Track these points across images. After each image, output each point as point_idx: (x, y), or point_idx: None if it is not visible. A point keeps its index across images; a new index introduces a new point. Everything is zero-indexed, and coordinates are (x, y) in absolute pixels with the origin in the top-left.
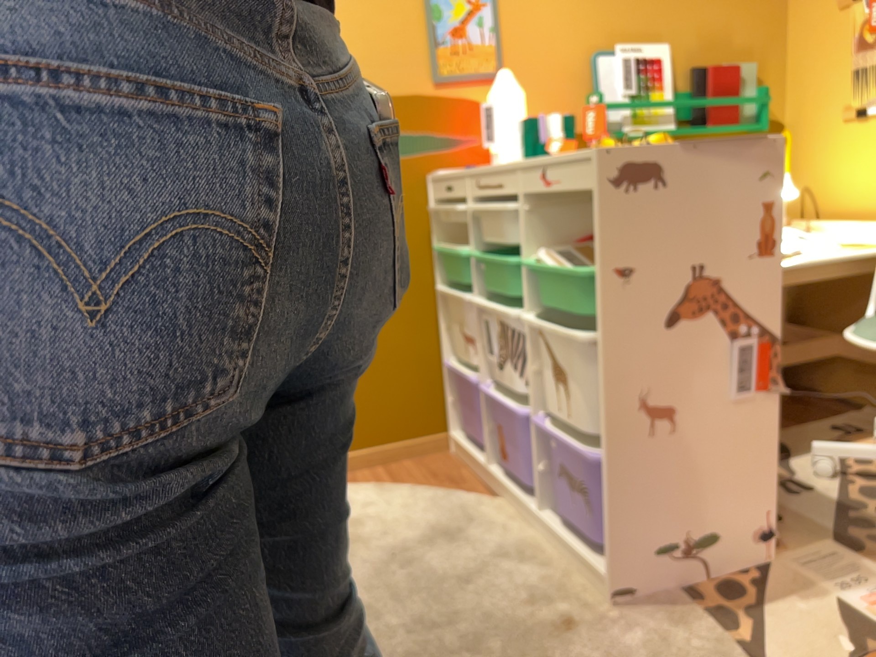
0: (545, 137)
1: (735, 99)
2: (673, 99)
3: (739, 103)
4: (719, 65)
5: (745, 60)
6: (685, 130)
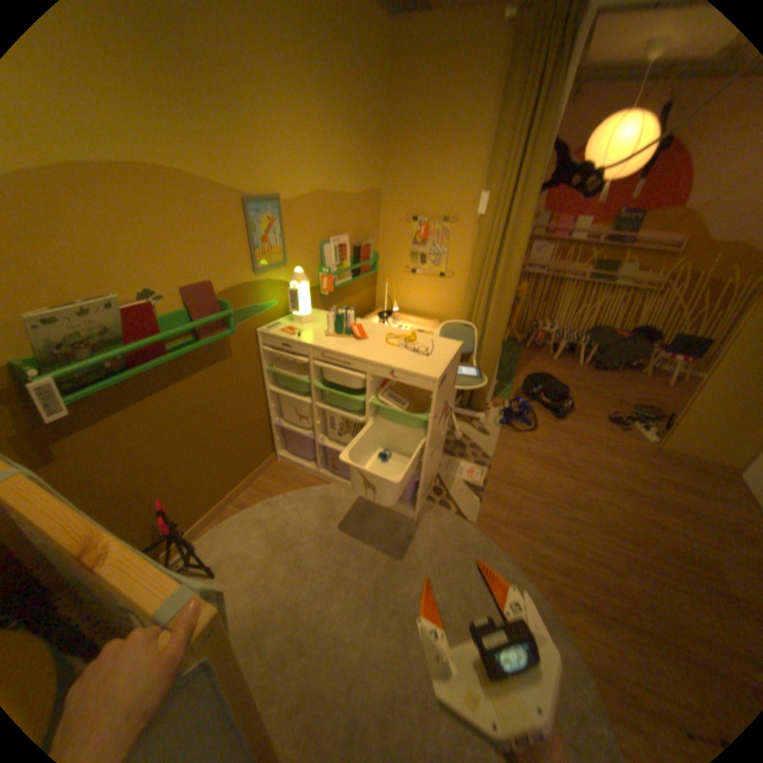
0: (344, 322)
1: (370, 262)
2: (350, 265)
3: (369, 262)
4: (365, 246)
5: (368, 239)
6: (355, 280)
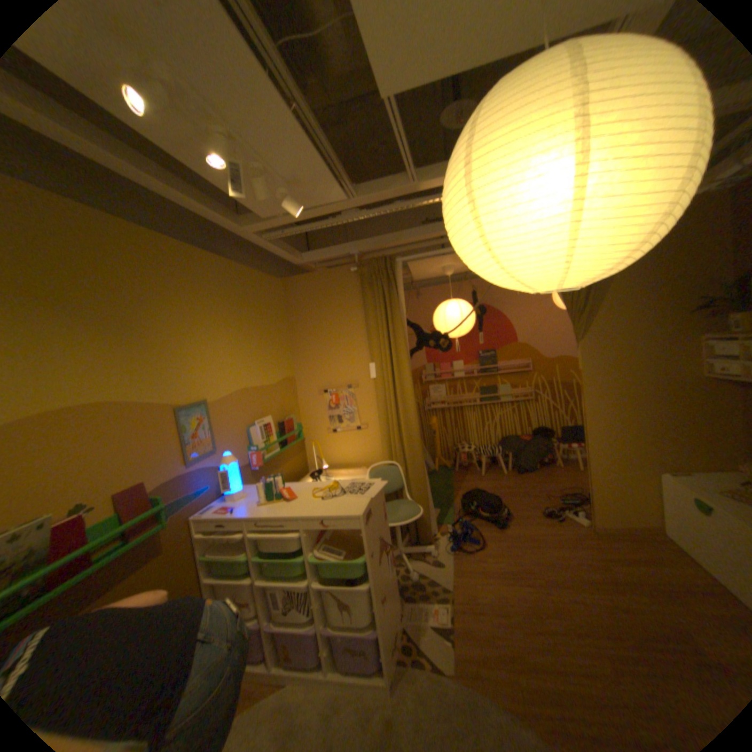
0: (274, 488)
1: (295, 432)
2: (276, 438)
3: (294, 432)
4: (287, 420)
5: (290, 414)
6: (283, 449)
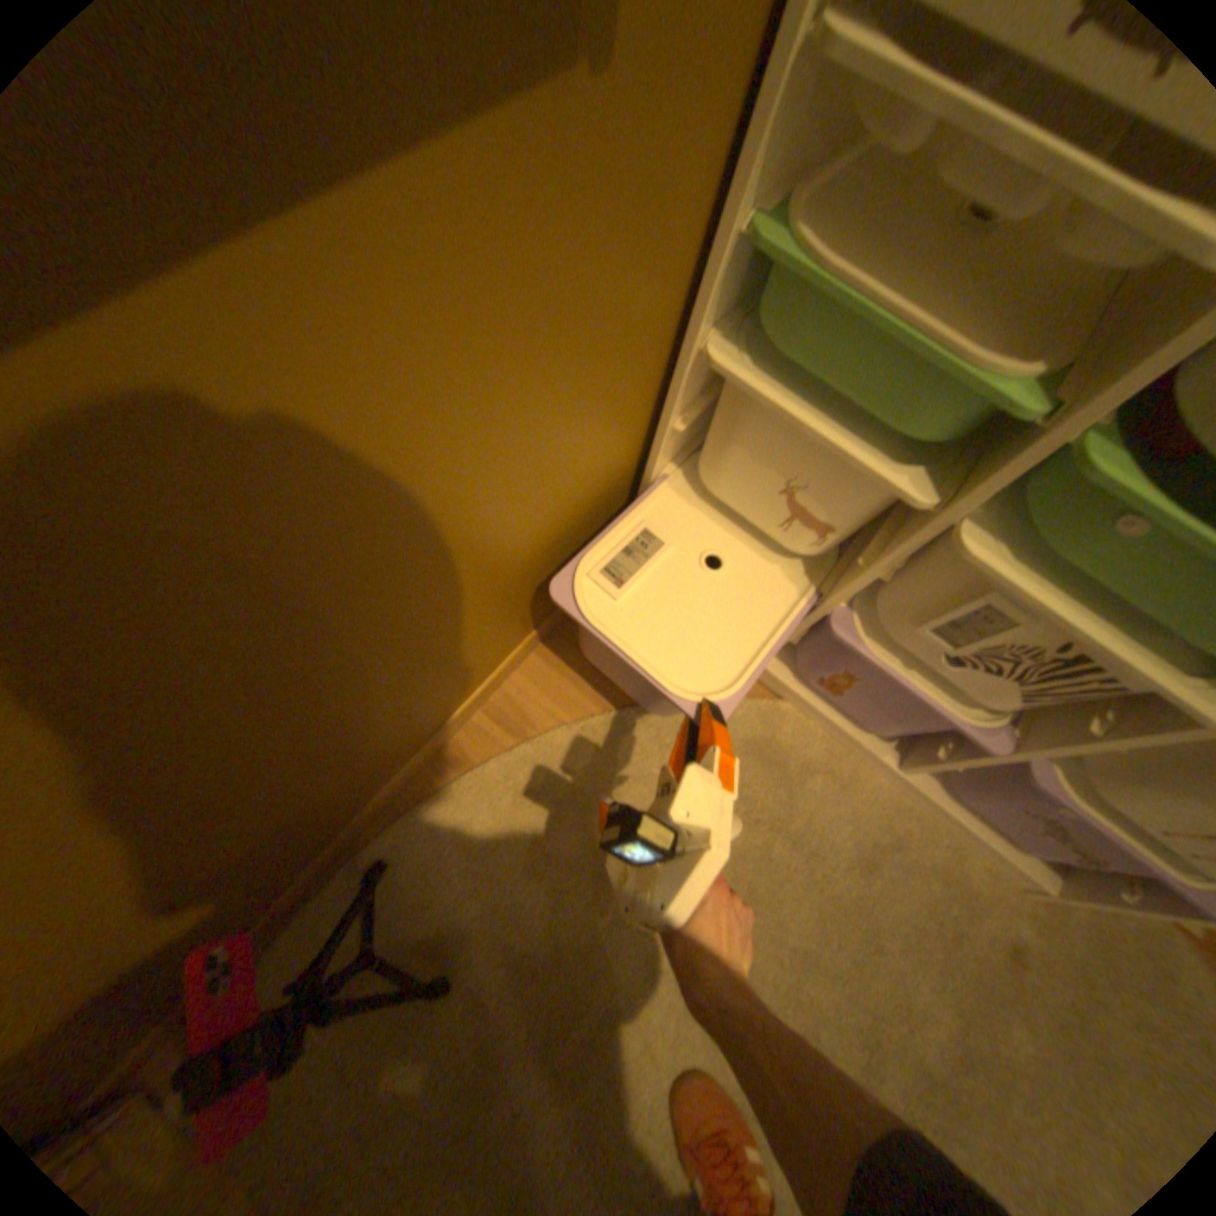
0: None
1: None
2: None
3: None
4: None
5: None
6: None
